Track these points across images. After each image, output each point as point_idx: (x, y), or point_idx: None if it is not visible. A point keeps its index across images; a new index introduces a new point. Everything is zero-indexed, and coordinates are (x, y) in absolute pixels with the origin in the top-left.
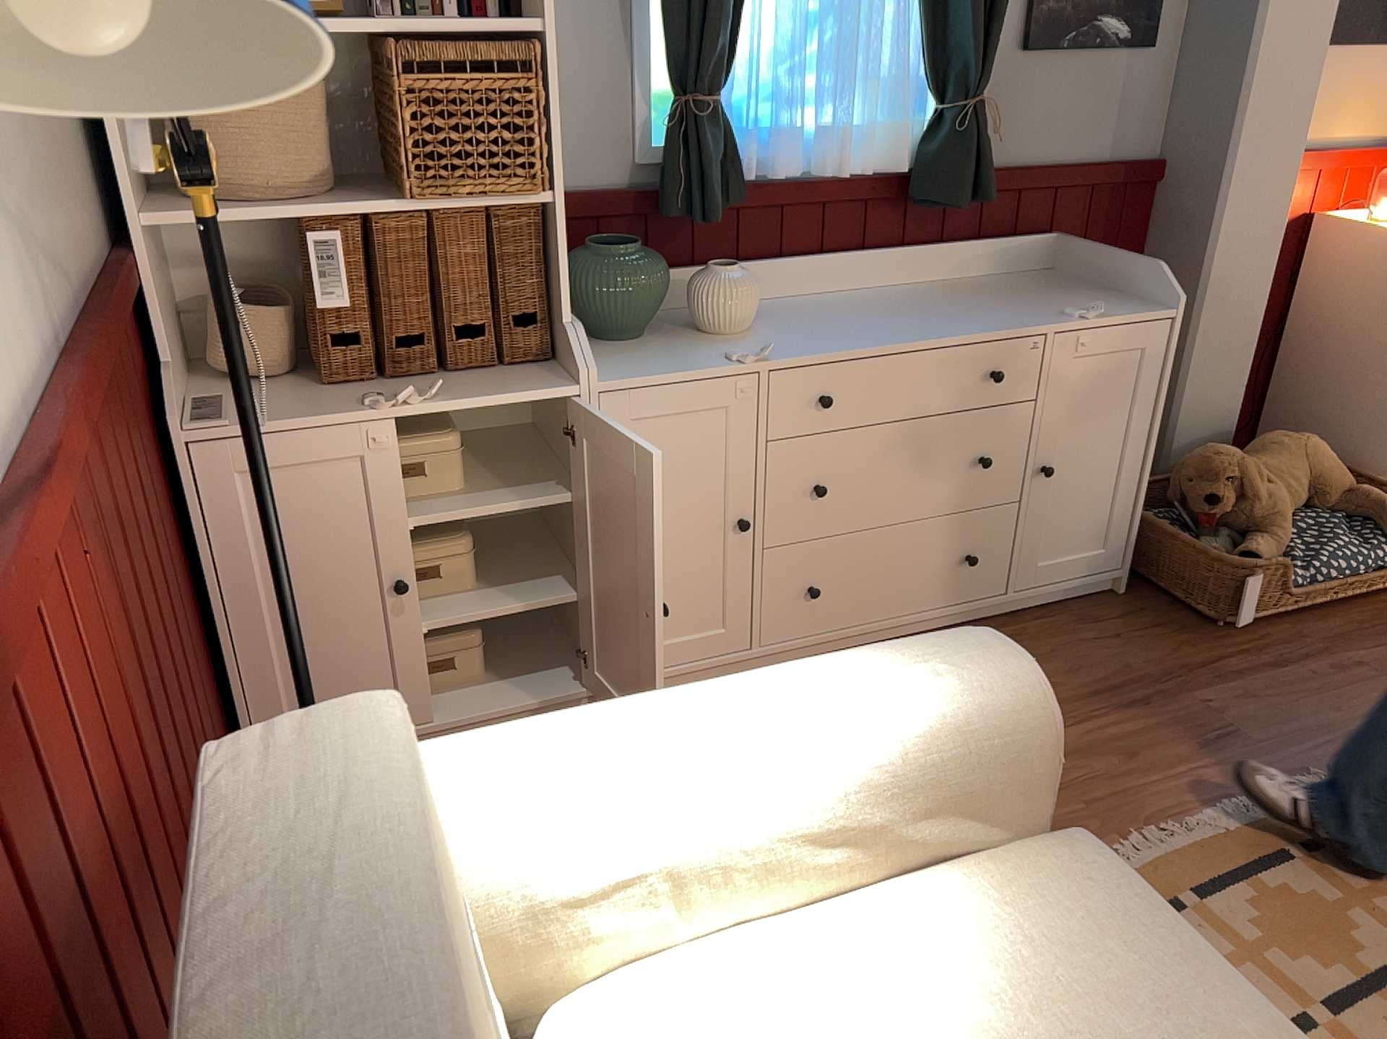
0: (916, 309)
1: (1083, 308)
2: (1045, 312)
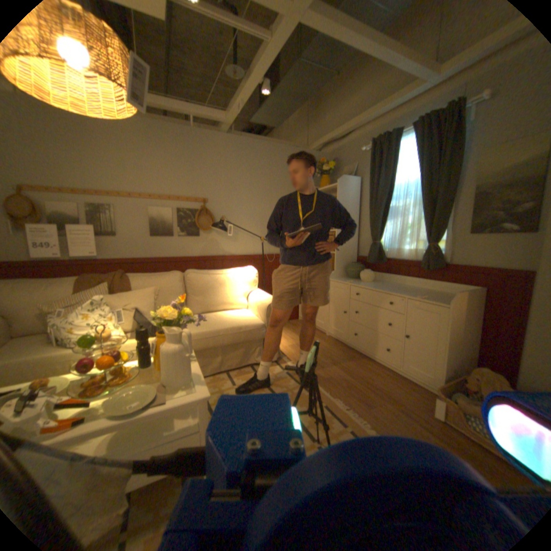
0: (403, 289)
1: (432, 299)
2: (419, 296)
